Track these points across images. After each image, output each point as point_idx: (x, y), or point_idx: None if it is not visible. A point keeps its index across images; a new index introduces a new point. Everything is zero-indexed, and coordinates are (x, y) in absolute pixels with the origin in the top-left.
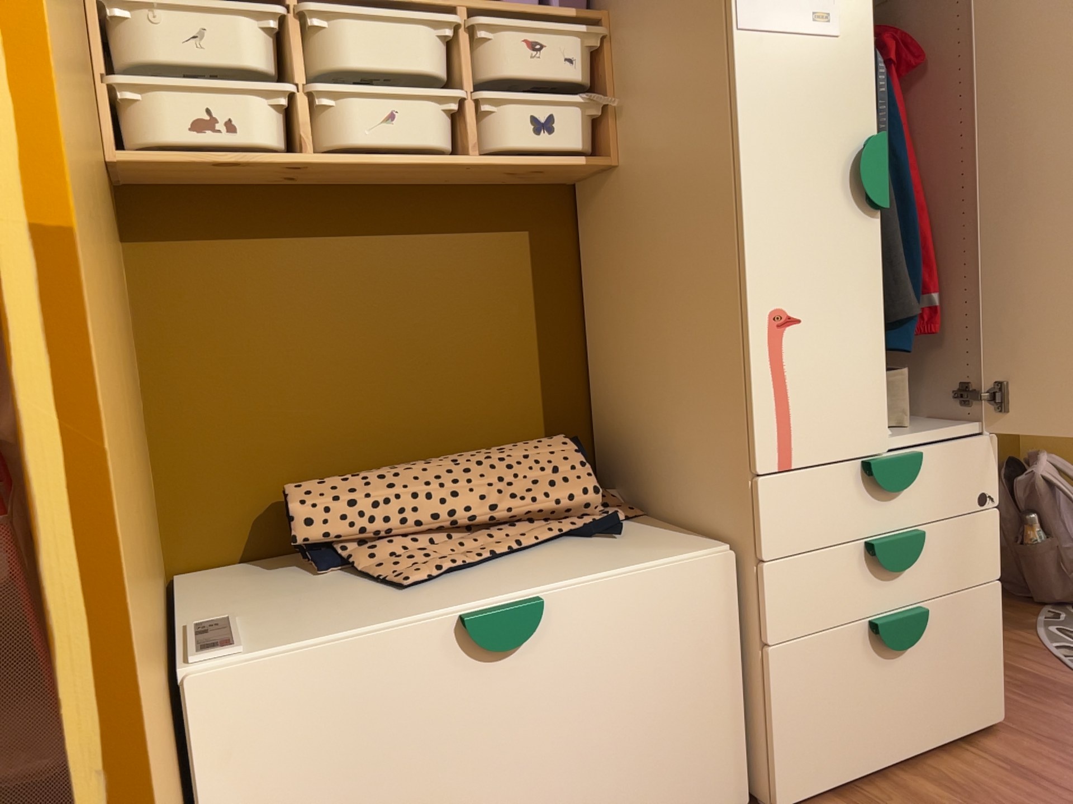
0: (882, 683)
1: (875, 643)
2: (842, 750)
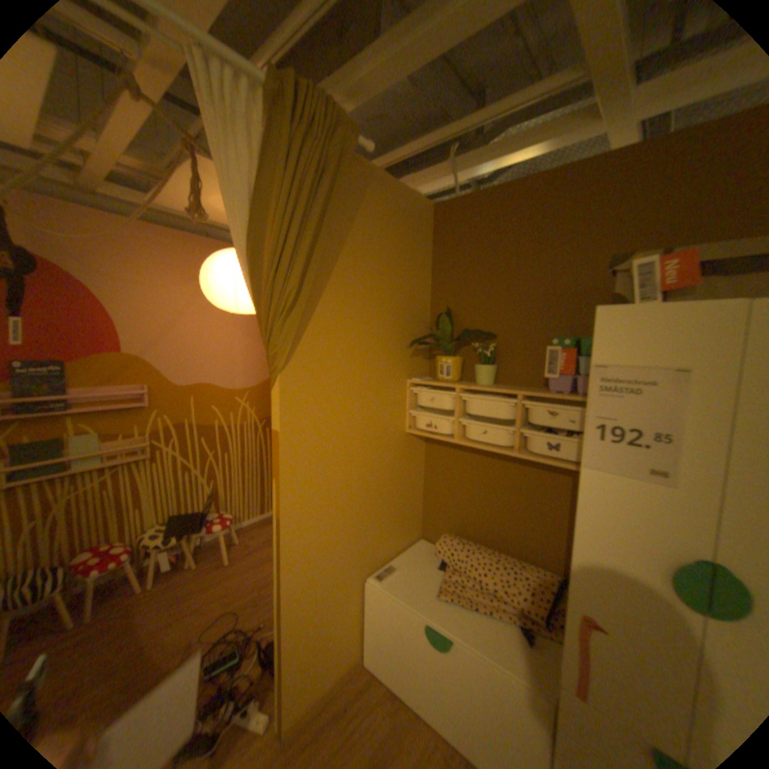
0: None
1: None
2: None
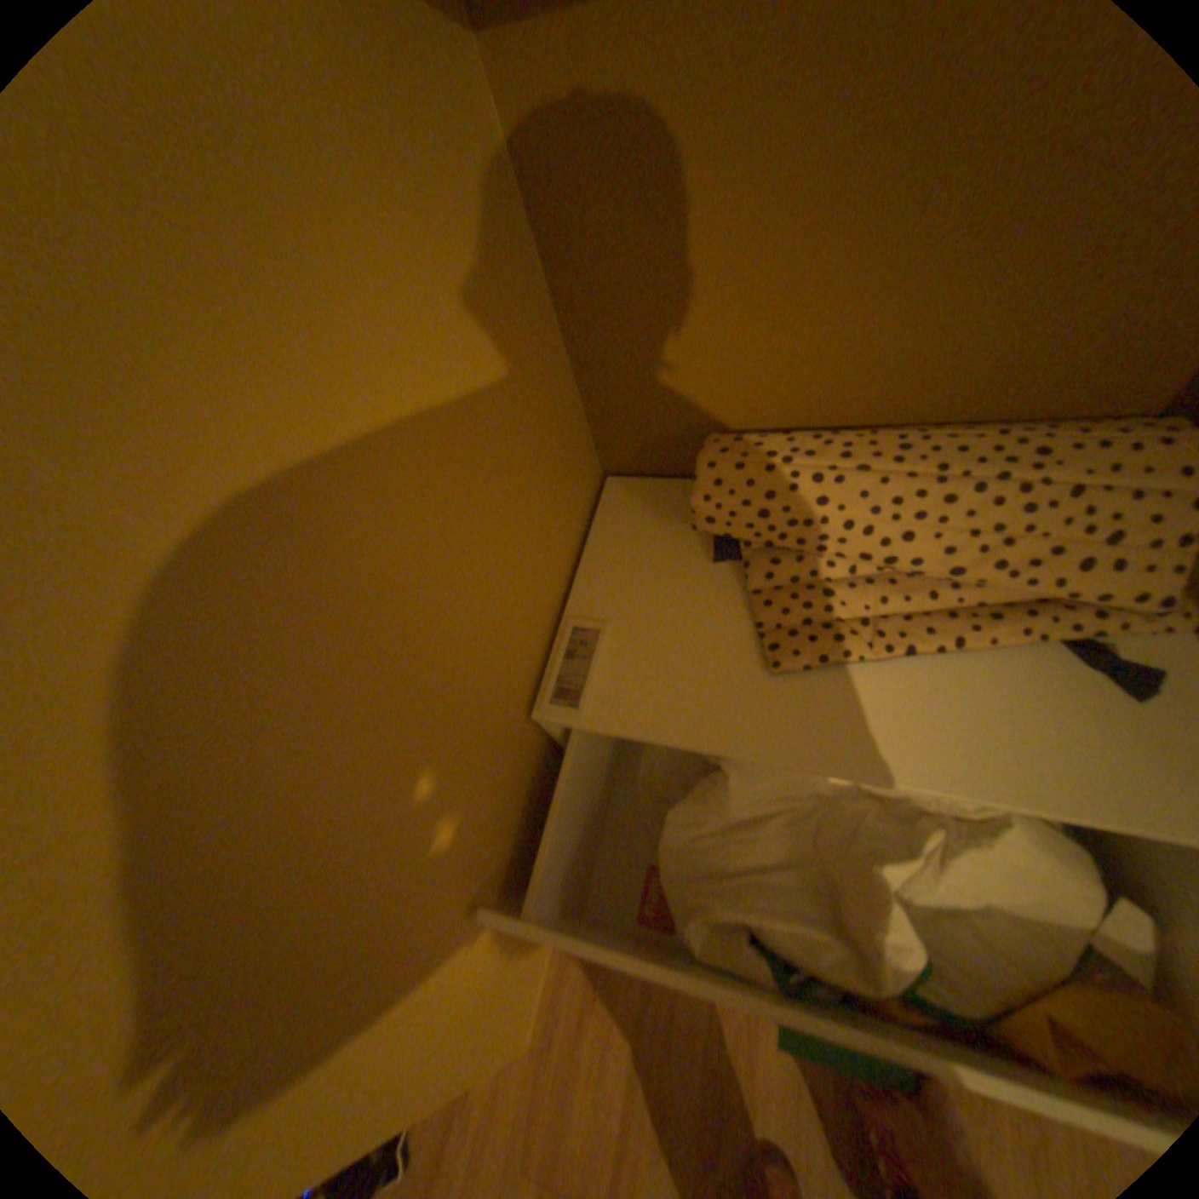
0: None
1: None
2: None
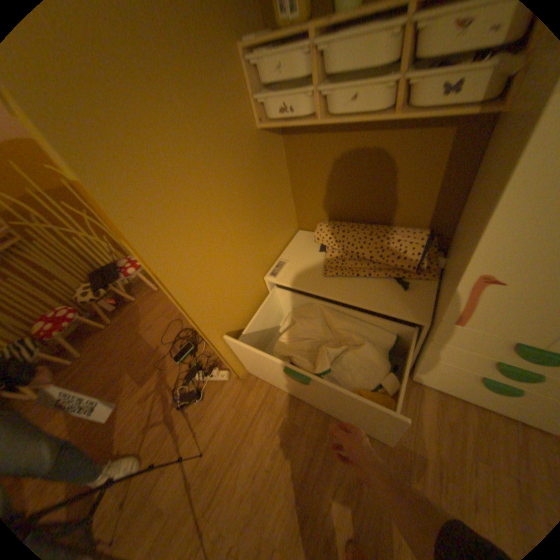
0: (479, 389)
1: (482, 381)
2: (447, 387)
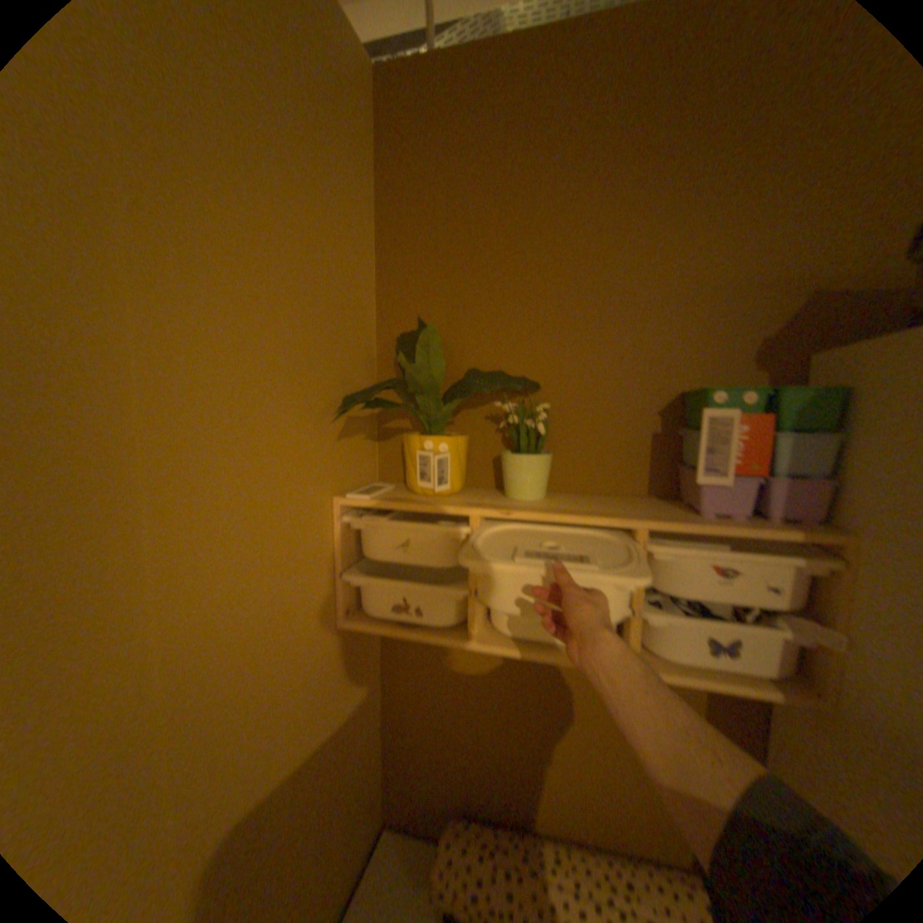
0: None
1: None
2: None
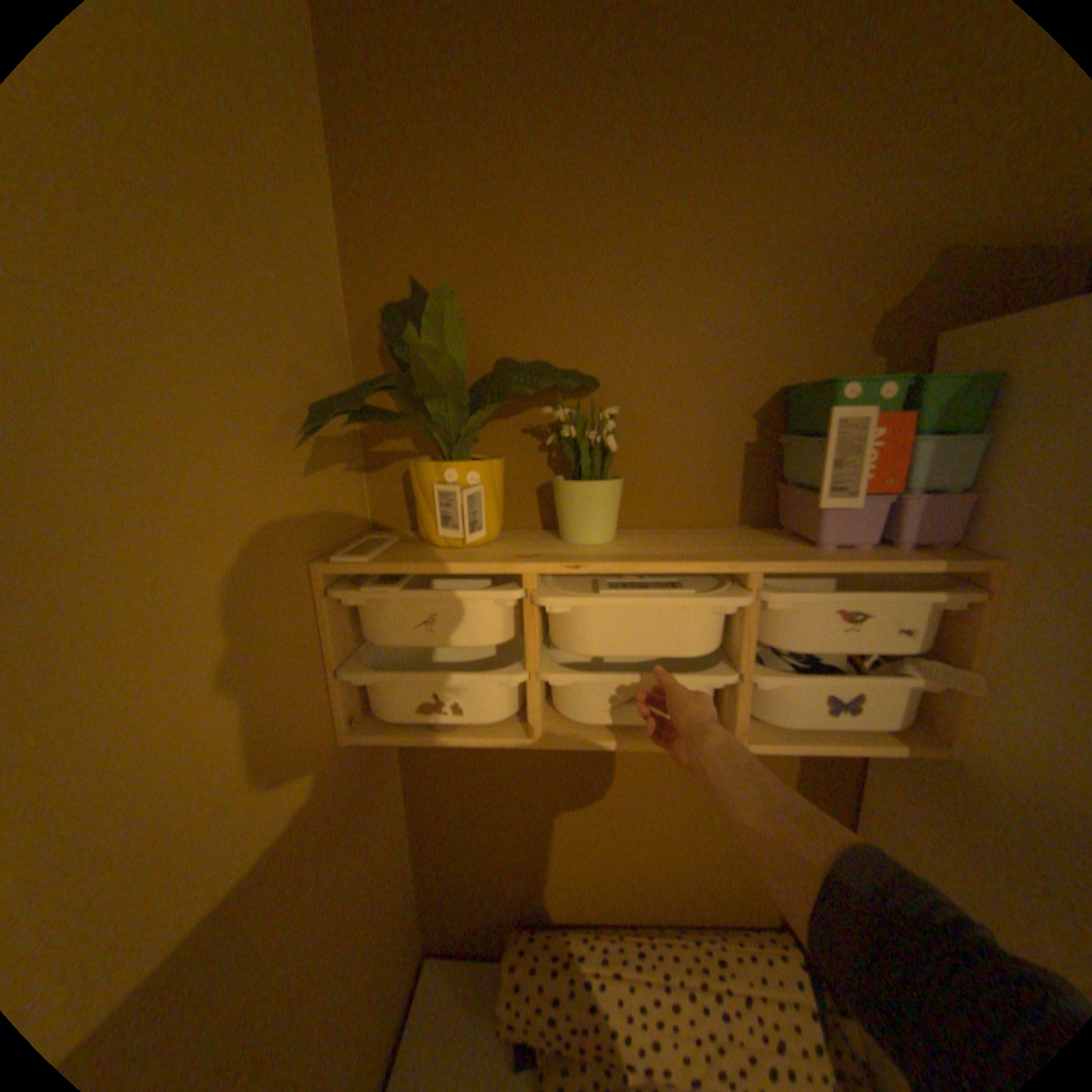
0: None
1: None
2: None
